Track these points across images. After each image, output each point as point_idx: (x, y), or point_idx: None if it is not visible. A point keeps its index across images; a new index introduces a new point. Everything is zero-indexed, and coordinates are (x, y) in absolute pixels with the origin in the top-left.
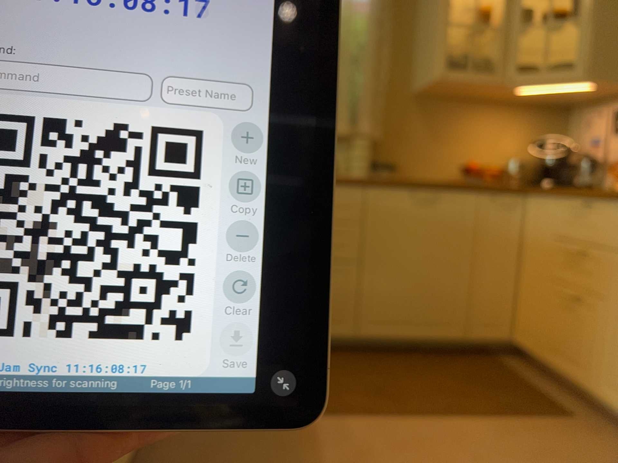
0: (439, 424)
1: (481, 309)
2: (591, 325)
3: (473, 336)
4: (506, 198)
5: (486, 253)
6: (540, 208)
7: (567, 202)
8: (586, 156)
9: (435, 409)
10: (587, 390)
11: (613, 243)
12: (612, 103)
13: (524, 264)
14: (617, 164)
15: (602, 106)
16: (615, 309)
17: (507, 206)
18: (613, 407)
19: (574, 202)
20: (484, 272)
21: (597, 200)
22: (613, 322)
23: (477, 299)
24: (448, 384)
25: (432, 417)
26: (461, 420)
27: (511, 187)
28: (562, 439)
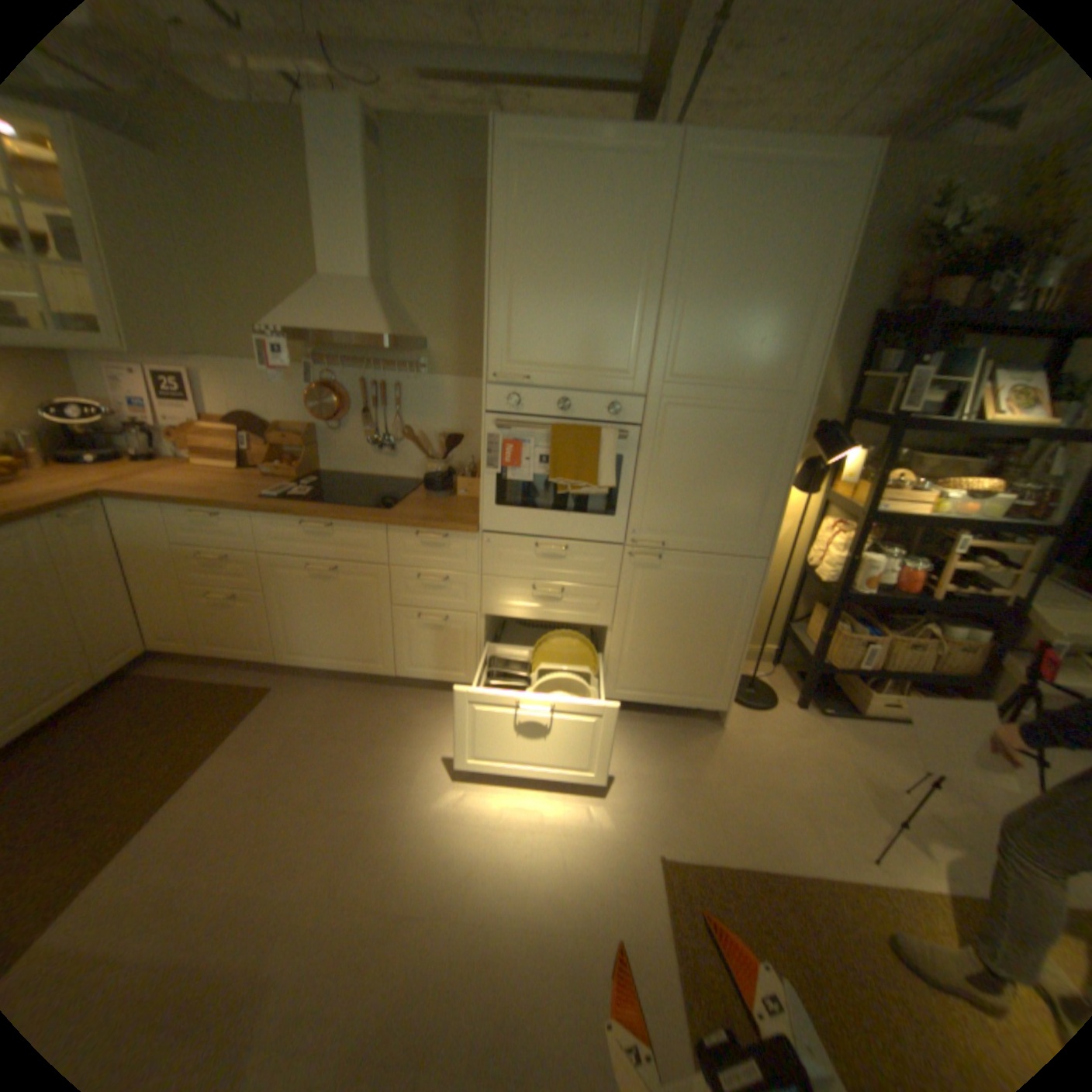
0: (182, 797)
1: (98, 646)
2: (249, 616)
3: (102, 677)
4: (81, 516)
5: (78, 586)
6: (133, 517)
7: (176, 512)
8: (119, 421)
9: (159, 787)
10: (262, 664)
11: (251, 548)
12: (132, 361)
13: (130, 577)
14: (165, 431)
15: (115, 361)
16: (271, 599)
17: (81, 523)
18: (292, 667)
19: (188, 512)
20: (85, 606)
21: (221, 512)
22: (273, 609)
23: (90, 639)
24: (132, 750)
25: (167, 797)
26: (196, 774)
27: (79, 501)
28: (279, 717)
